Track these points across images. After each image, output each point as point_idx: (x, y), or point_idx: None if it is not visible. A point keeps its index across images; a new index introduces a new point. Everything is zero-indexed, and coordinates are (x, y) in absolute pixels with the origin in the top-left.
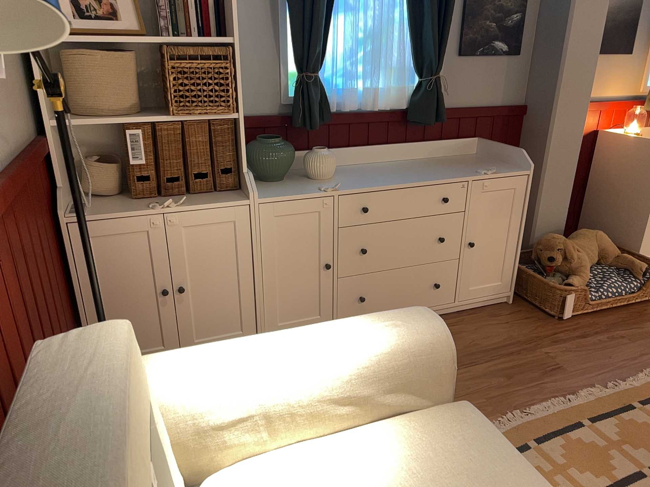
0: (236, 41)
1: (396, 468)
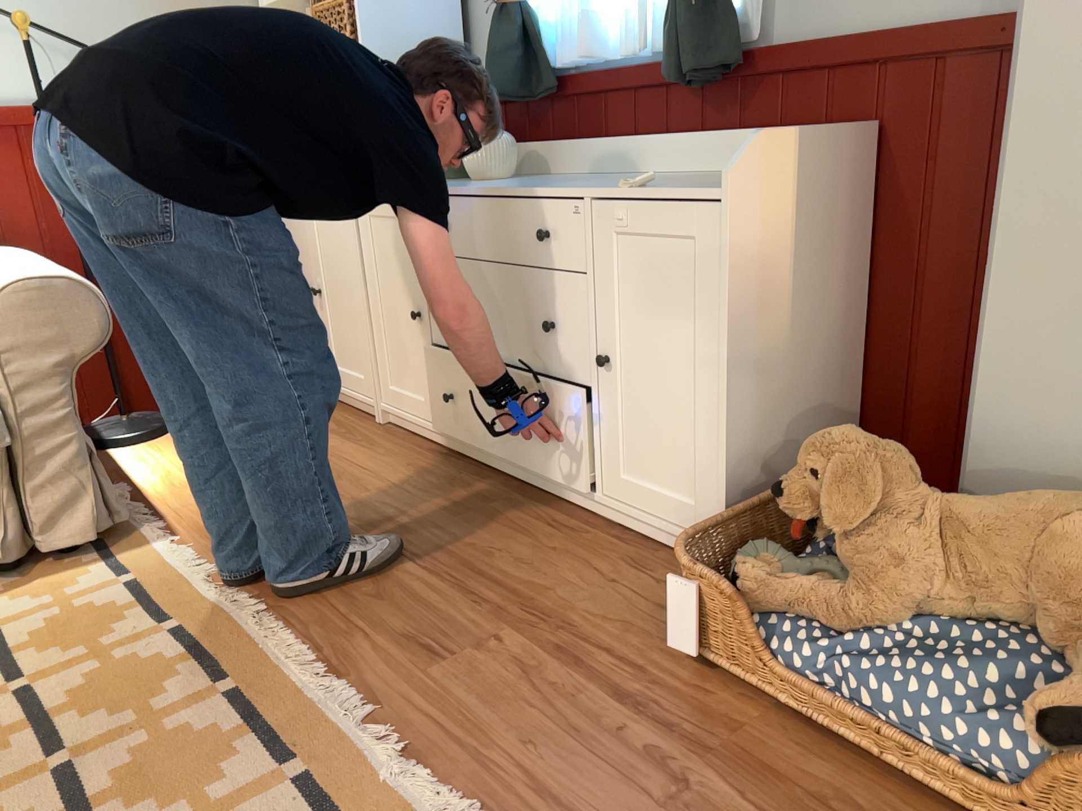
0: None
1: None
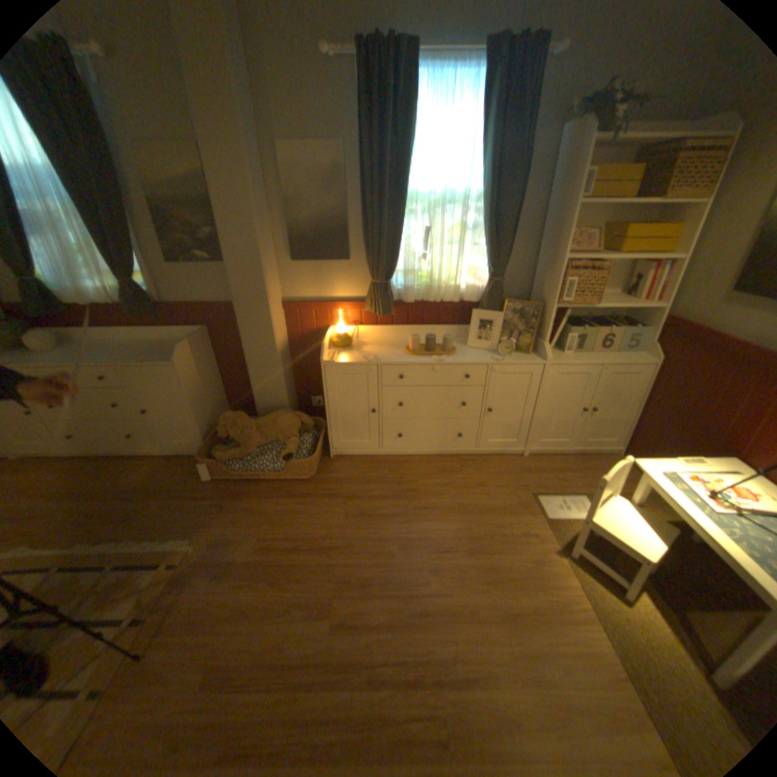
0: None
1: None
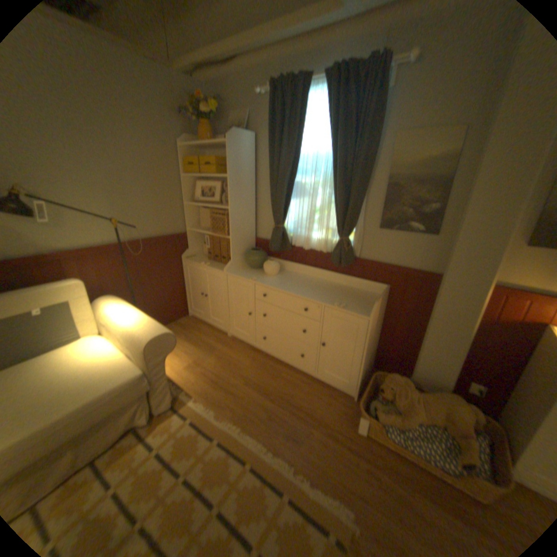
0: (233, 208)
1: (96, 366)
